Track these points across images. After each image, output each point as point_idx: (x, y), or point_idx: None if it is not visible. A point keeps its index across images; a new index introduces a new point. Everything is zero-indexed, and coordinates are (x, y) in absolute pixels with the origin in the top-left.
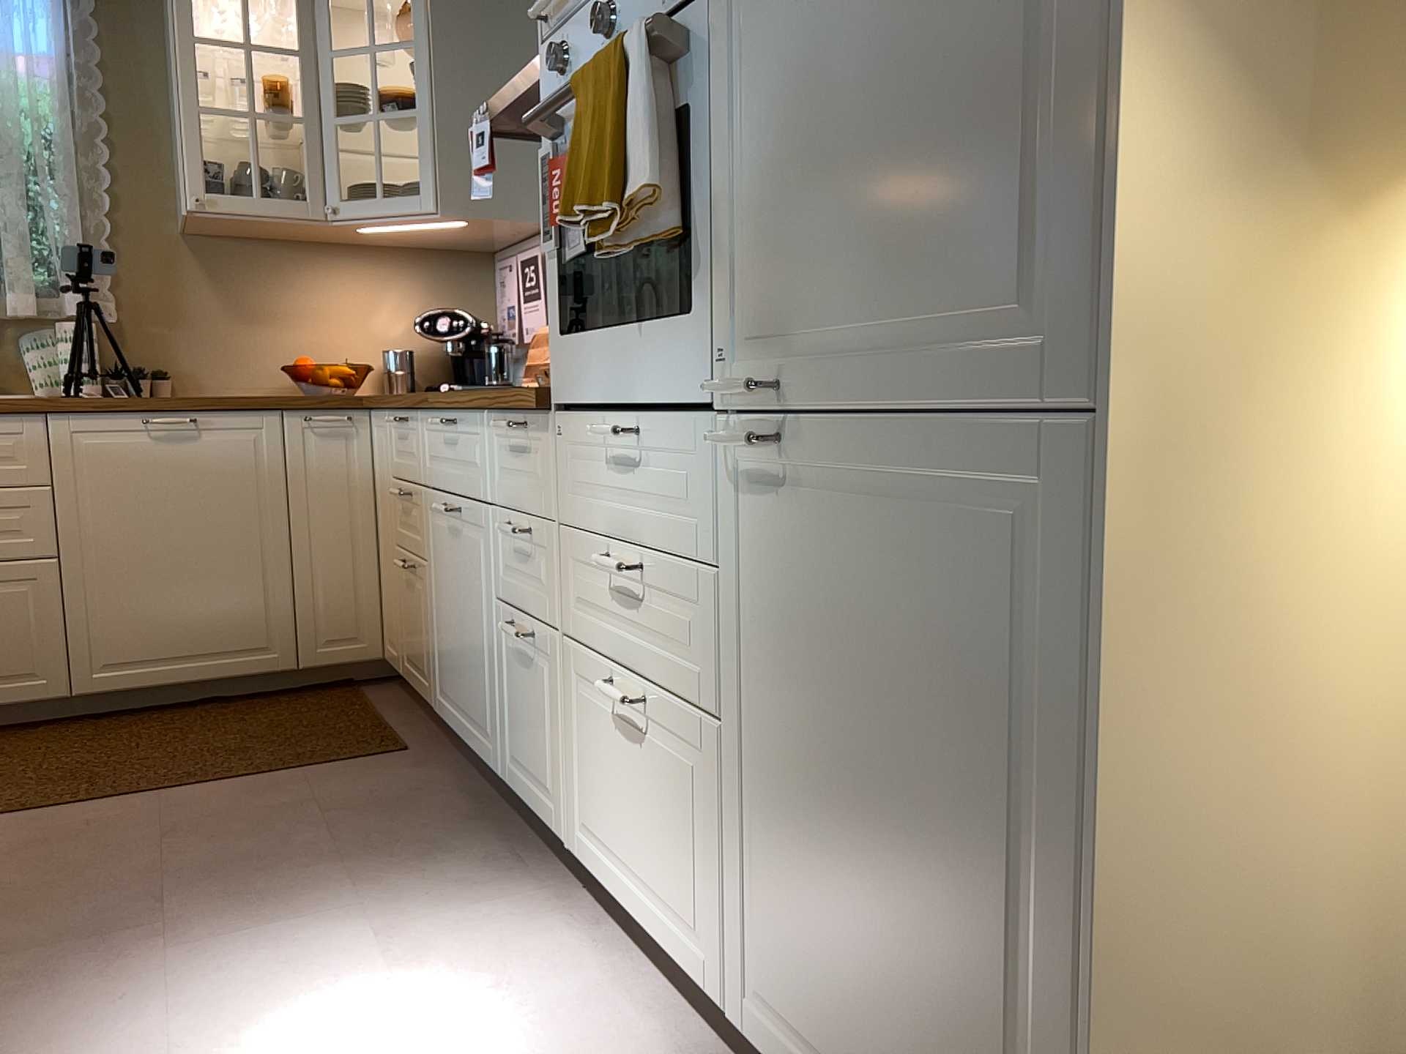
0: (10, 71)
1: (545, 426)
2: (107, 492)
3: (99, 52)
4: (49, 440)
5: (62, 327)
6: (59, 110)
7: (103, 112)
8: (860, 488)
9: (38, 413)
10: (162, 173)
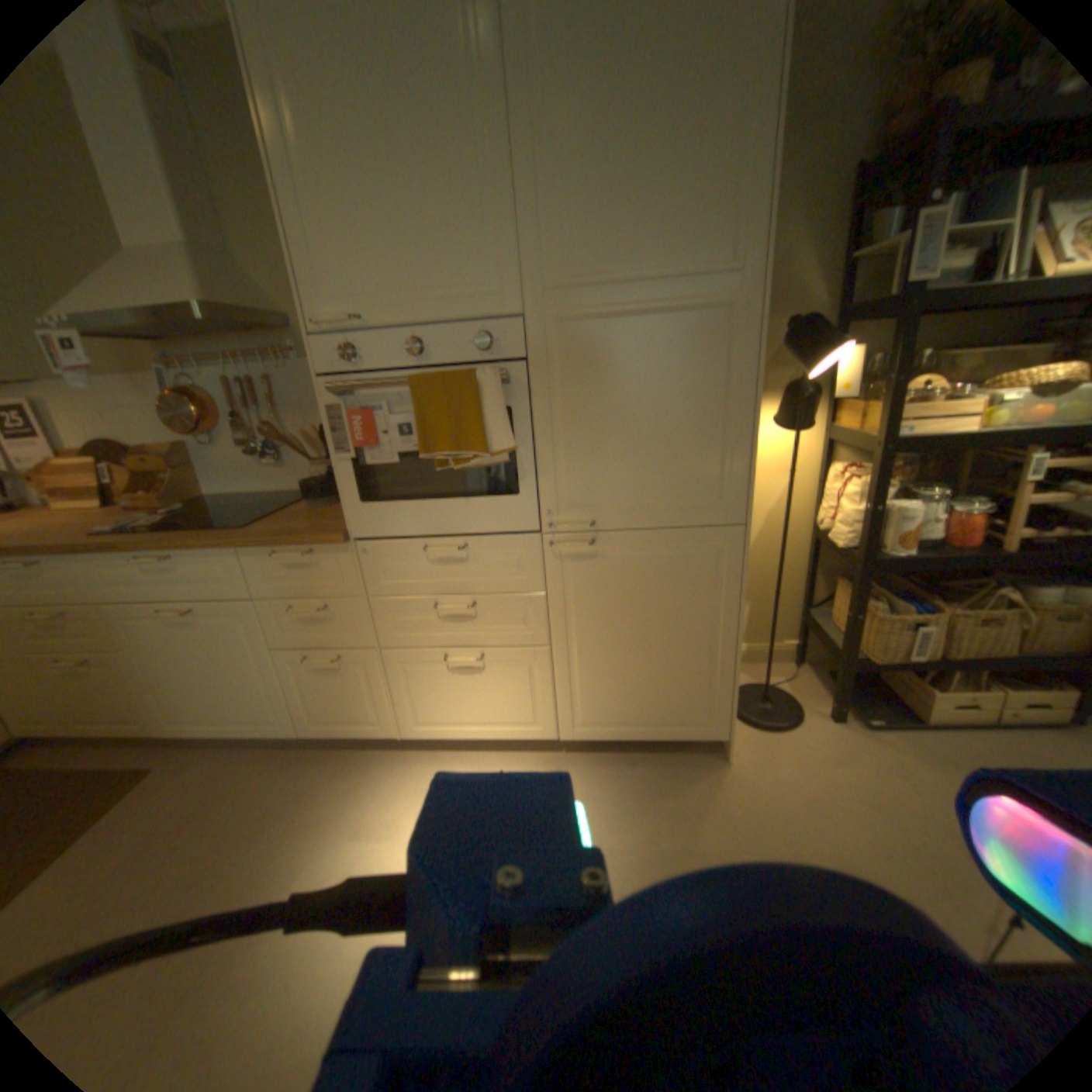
0: None
1: (338, 551)
2: None
3: None
4: None
5: None
6: None
7: None
8: (632, 552)
9: None
10: None
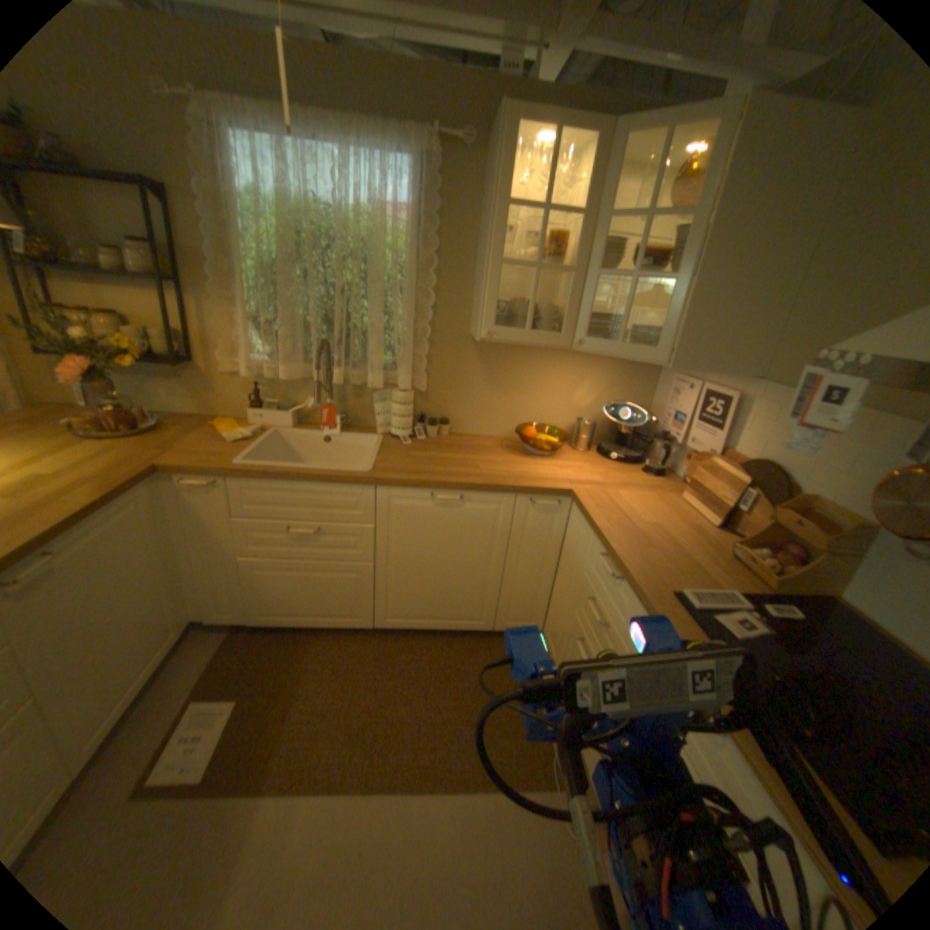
0: (382, 220)
1: None
2: (405, 532)
3: (439, 203)
4: (376, 499)
5: (395, 395)
6: (409, 248)
7: (436, 250)
8: None
9: (371, 486)
10: (465, 291)
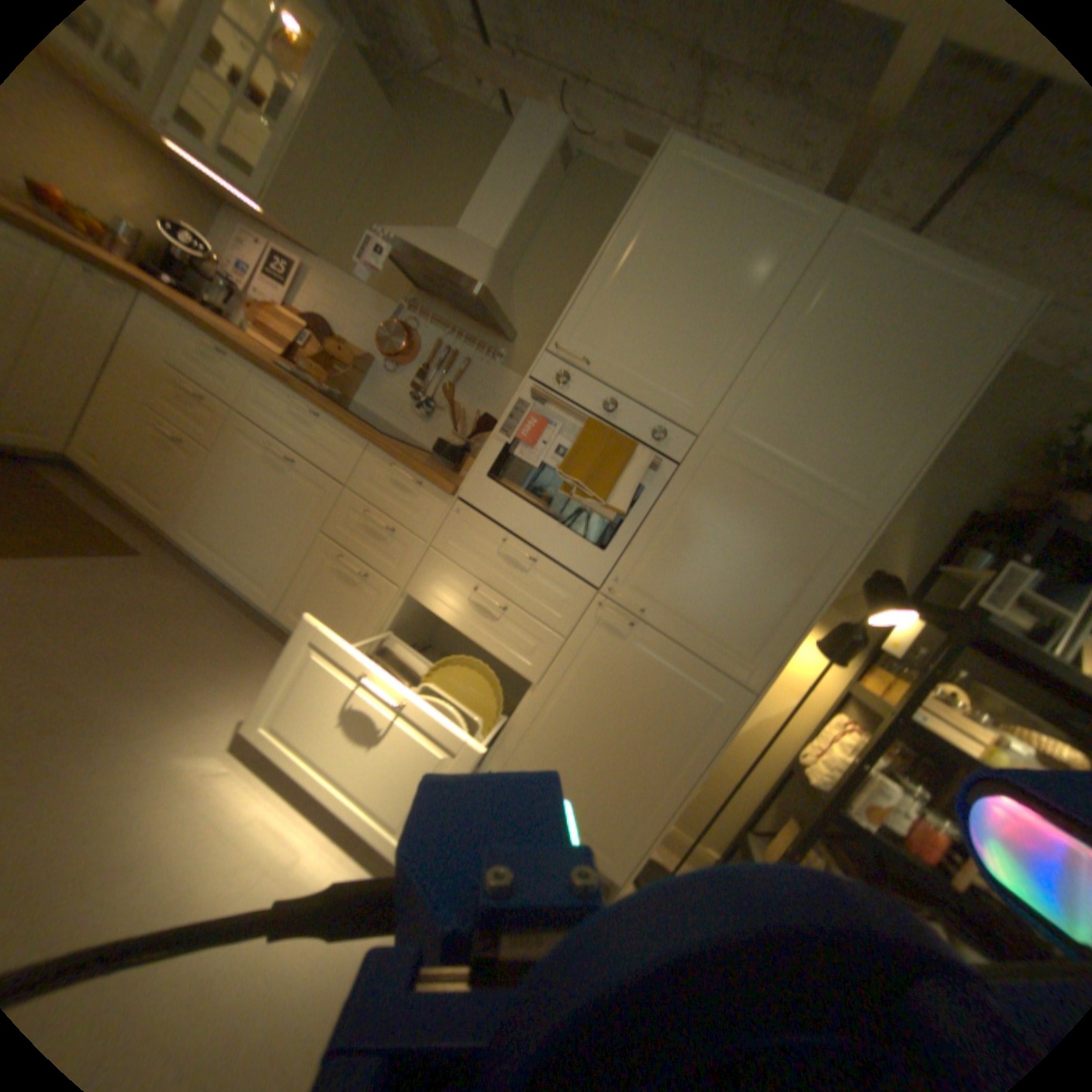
0: None
1: (440, 499)
2: None
3: None
4: None
5: None
6: None
7: None
8: (657, 656)
9: None
10: None
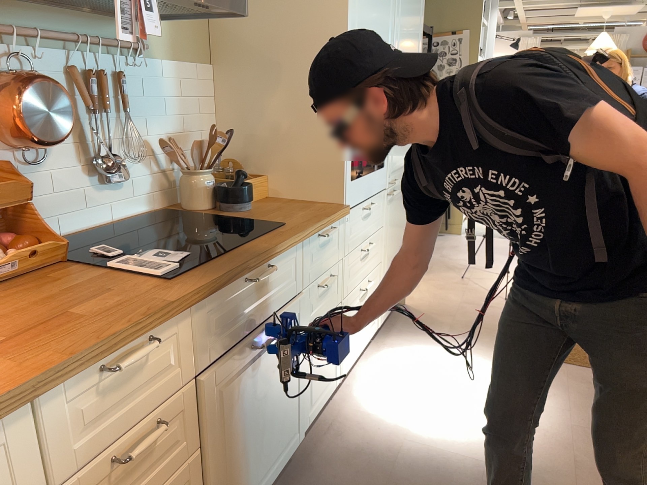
0: None
1: (340, 222)
2: None
3: None
4: None
5: None
6: None
7: None
8: (398, 194)
9: None
10: None
